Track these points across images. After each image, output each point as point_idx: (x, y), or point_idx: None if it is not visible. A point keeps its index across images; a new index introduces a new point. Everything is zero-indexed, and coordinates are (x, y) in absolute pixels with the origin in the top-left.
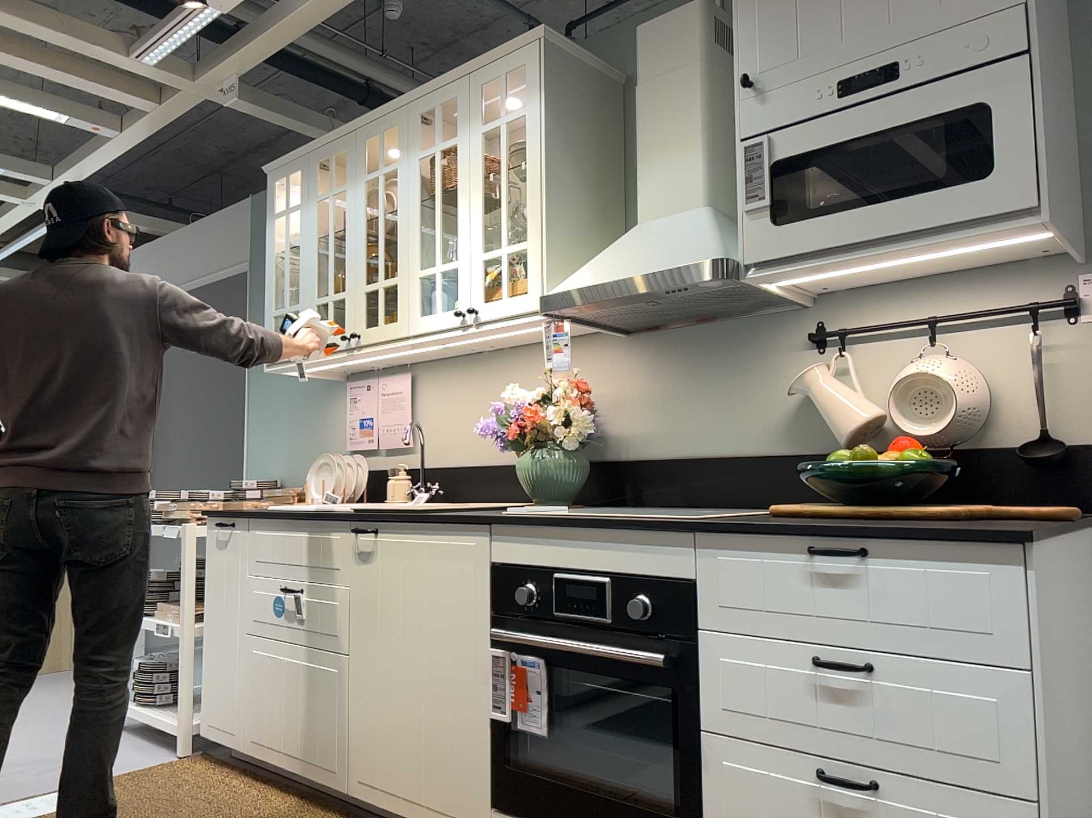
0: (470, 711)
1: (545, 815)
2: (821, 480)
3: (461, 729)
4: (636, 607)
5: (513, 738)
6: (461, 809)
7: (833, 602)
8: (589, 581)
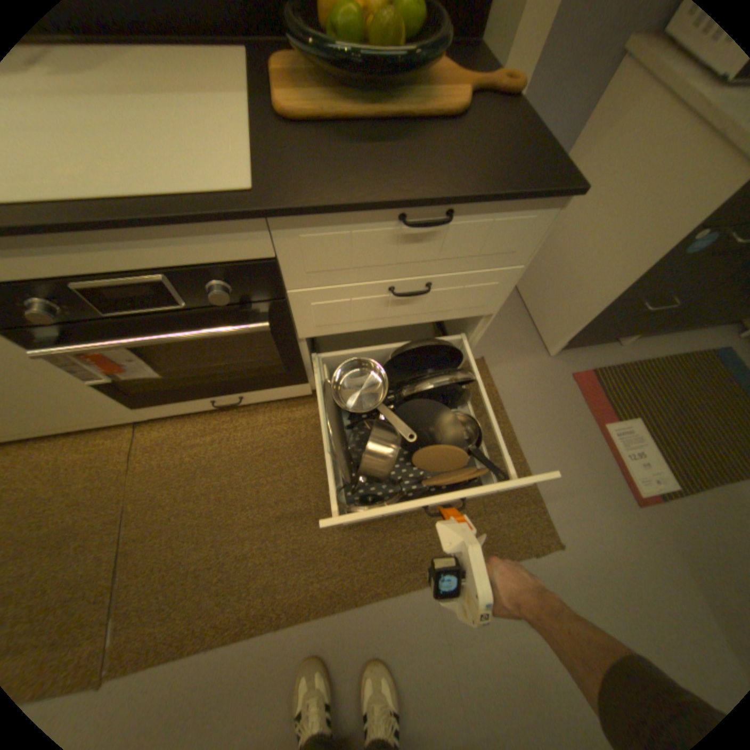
0: (52, 386)
1: (183, 398)
2: (329, 59)
3: (53, 395)
4: (213, 293)
5: (119, 381)
6: (101, 418)
7: (410, 252)
8: (128, 280)
